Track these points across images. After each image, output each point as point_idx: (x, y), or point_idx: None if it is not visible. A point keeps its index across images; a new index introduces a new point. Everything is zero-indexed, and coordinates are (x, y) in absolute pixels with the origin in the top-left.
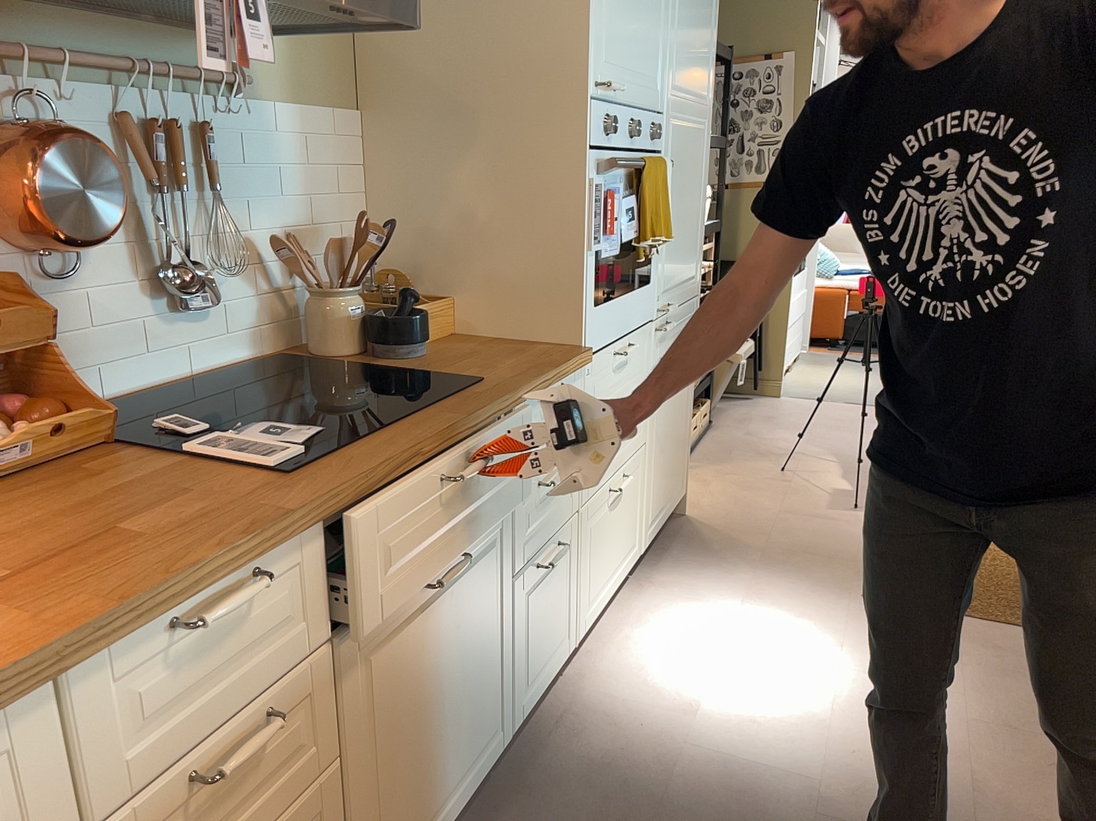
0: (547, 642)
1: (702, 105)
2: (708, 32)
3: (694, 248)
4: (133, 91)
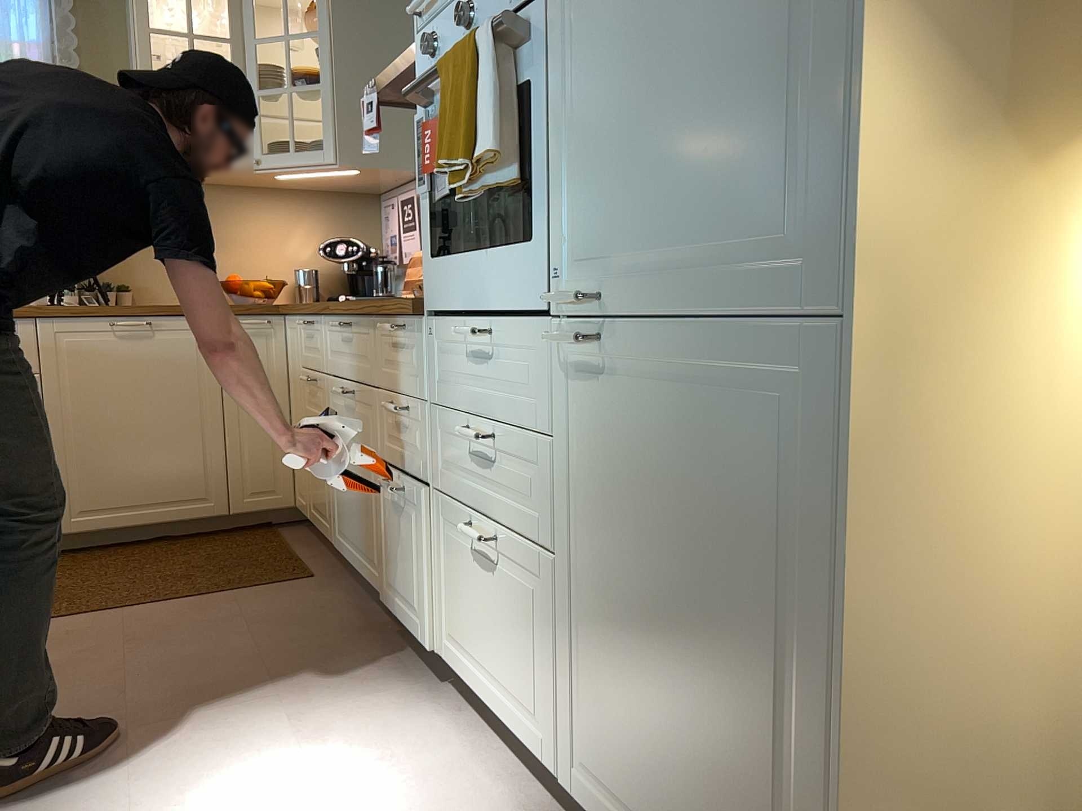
0: (408, 580)
1: None
2: None
3: (763, 149)
4: None
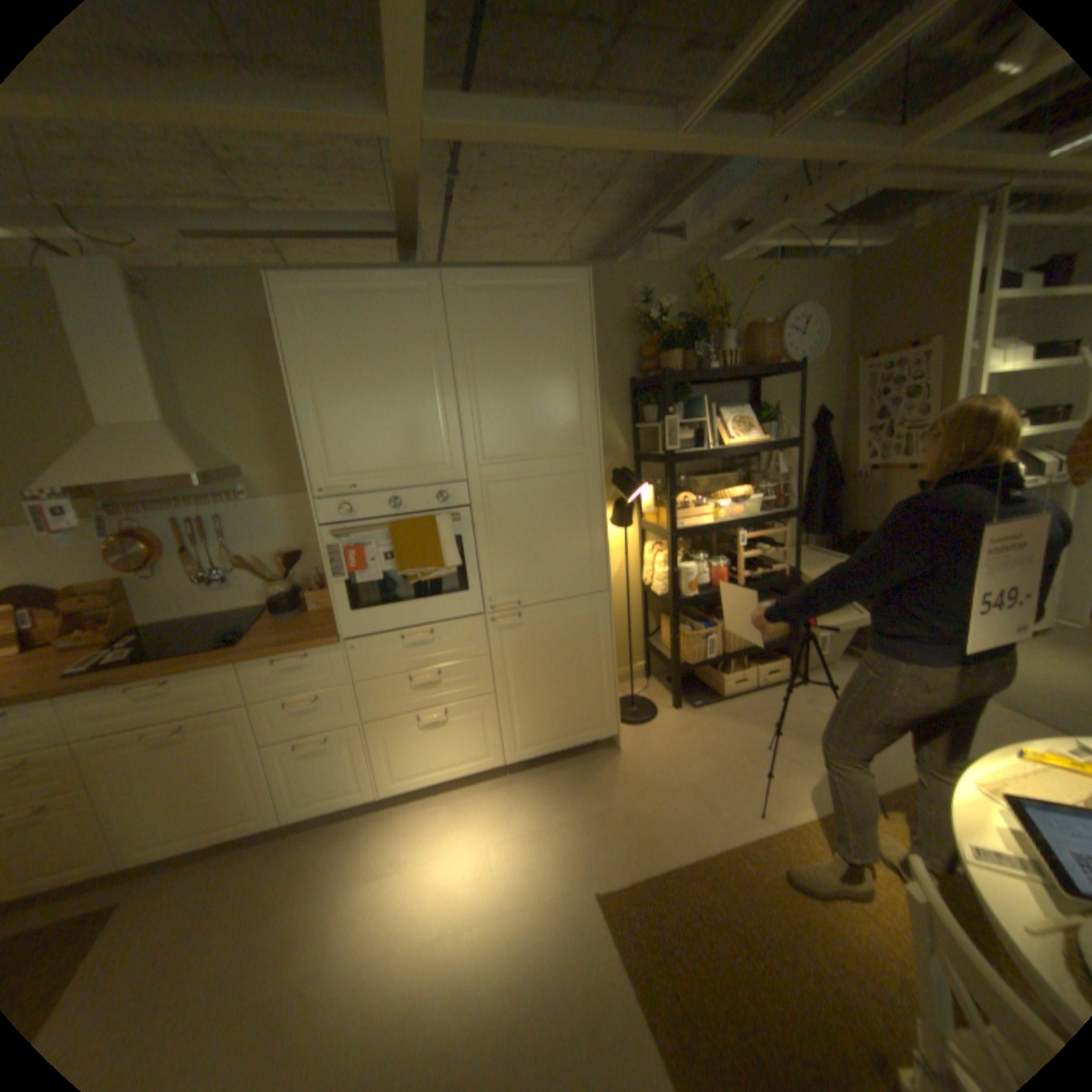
0: (323, 789)
1: (568, 455)
2: (562, 402)
3: (576, 559)
4: (176, 510)
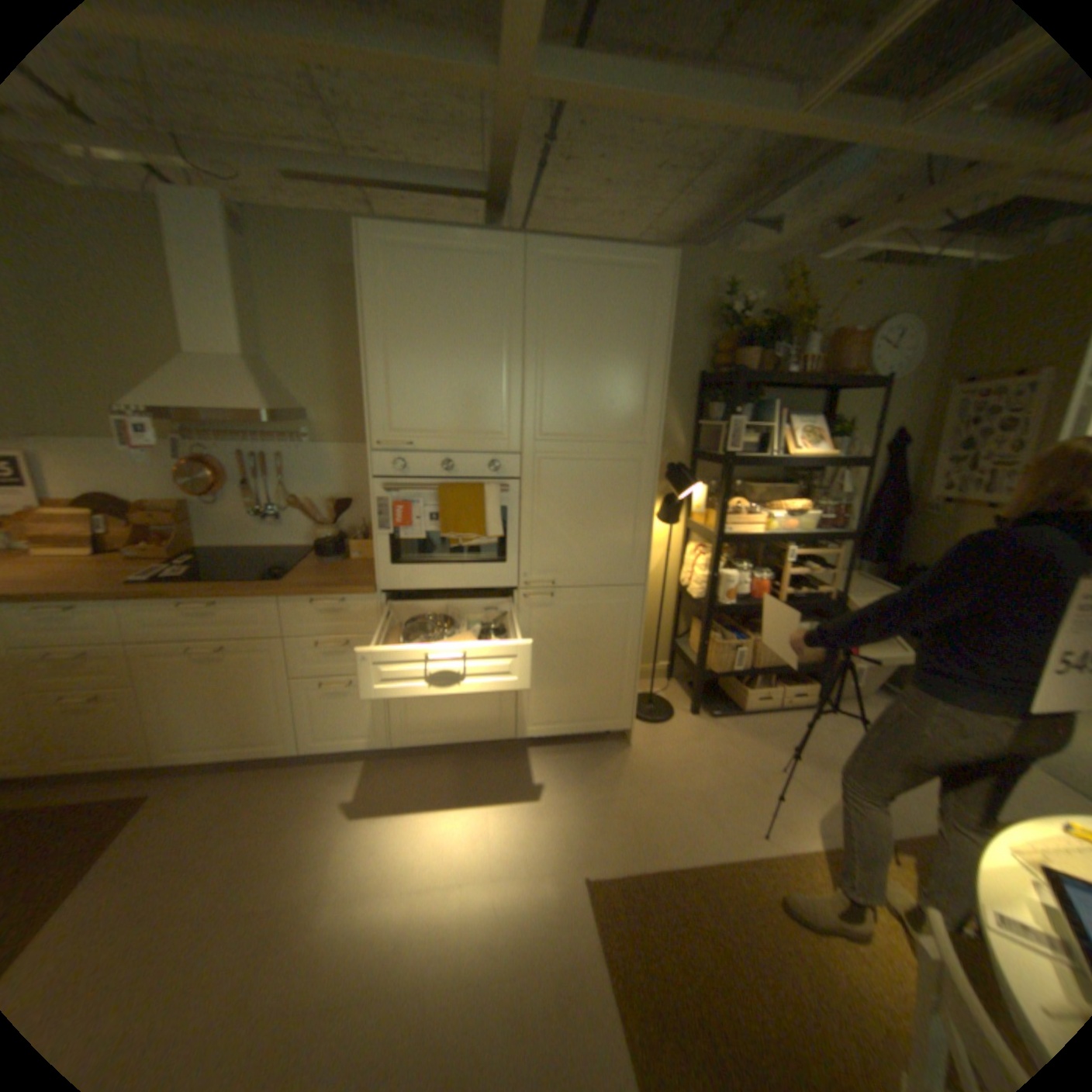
0: (341, 730)
1: (625, 443)
2: (627, 387)
3: (616, 549)
4: (241, 444)
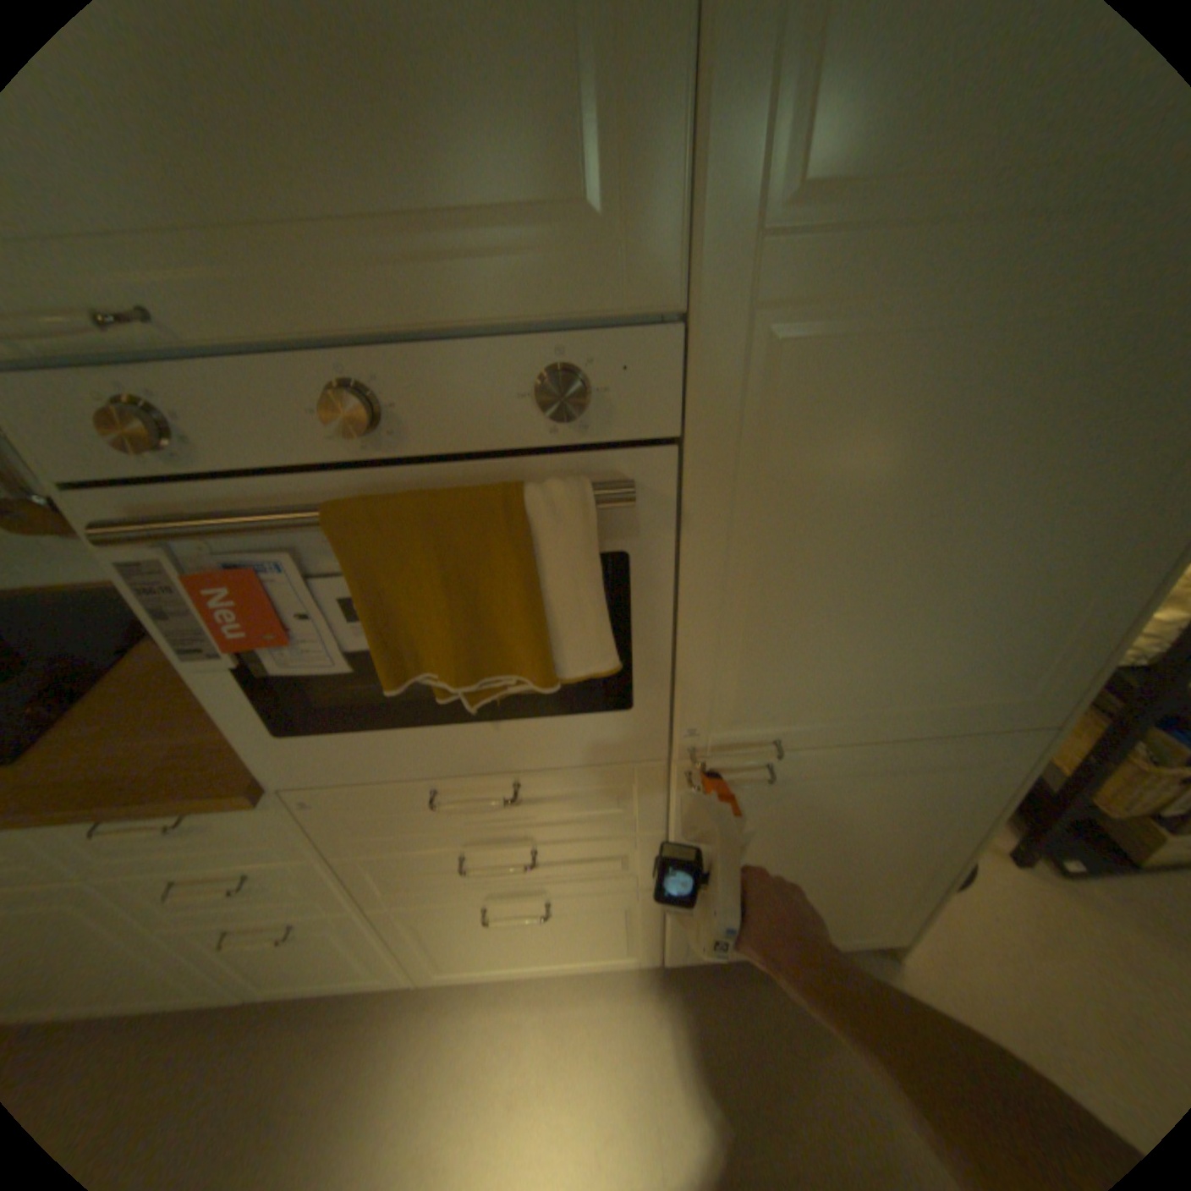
0: (309, 976)
1: None
2: None
3: (1020, 647)
4: None
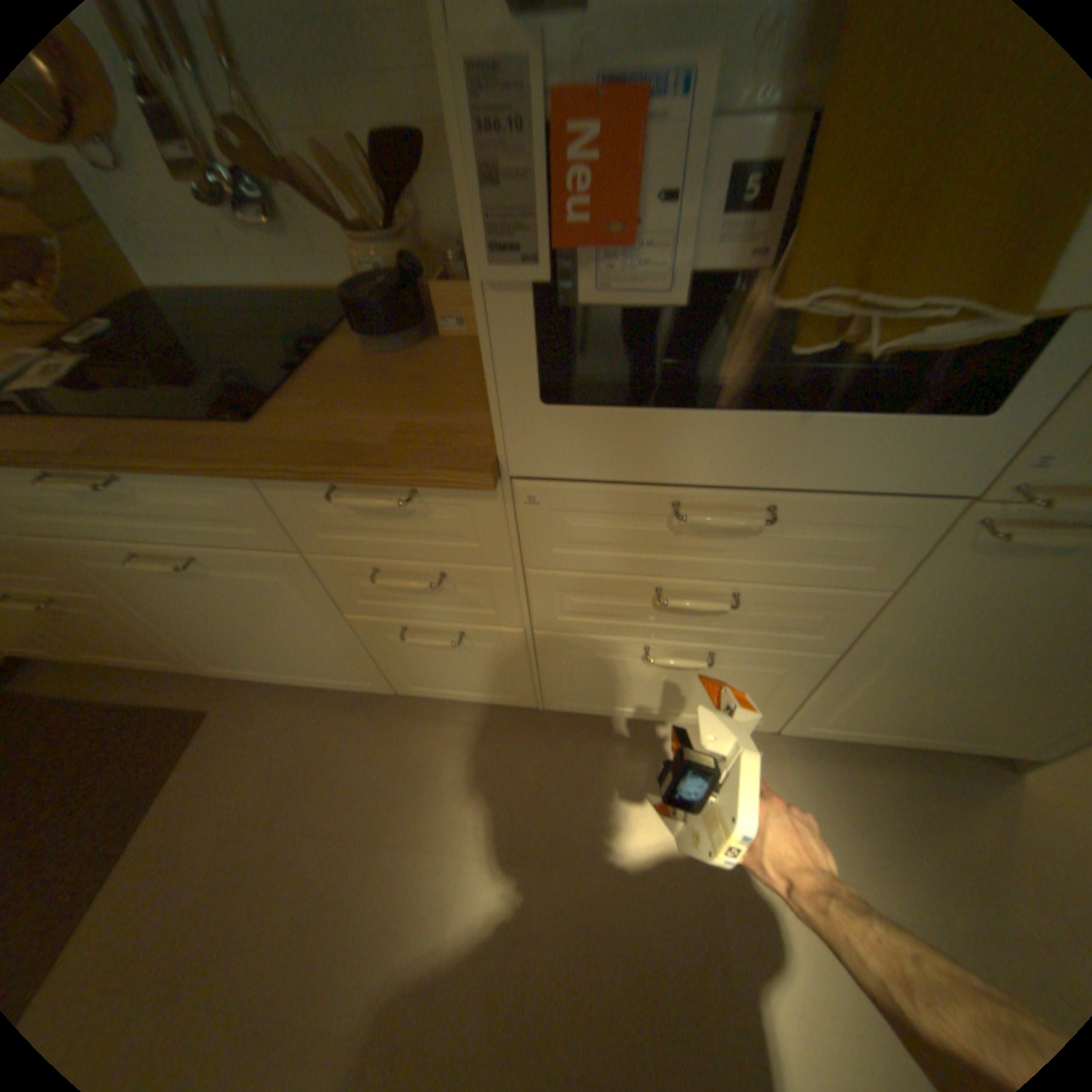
0: (460, 681)
1: None
2: None
3: None
4: None
